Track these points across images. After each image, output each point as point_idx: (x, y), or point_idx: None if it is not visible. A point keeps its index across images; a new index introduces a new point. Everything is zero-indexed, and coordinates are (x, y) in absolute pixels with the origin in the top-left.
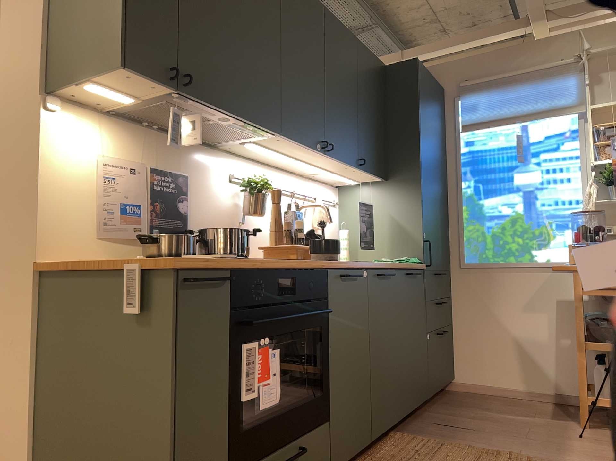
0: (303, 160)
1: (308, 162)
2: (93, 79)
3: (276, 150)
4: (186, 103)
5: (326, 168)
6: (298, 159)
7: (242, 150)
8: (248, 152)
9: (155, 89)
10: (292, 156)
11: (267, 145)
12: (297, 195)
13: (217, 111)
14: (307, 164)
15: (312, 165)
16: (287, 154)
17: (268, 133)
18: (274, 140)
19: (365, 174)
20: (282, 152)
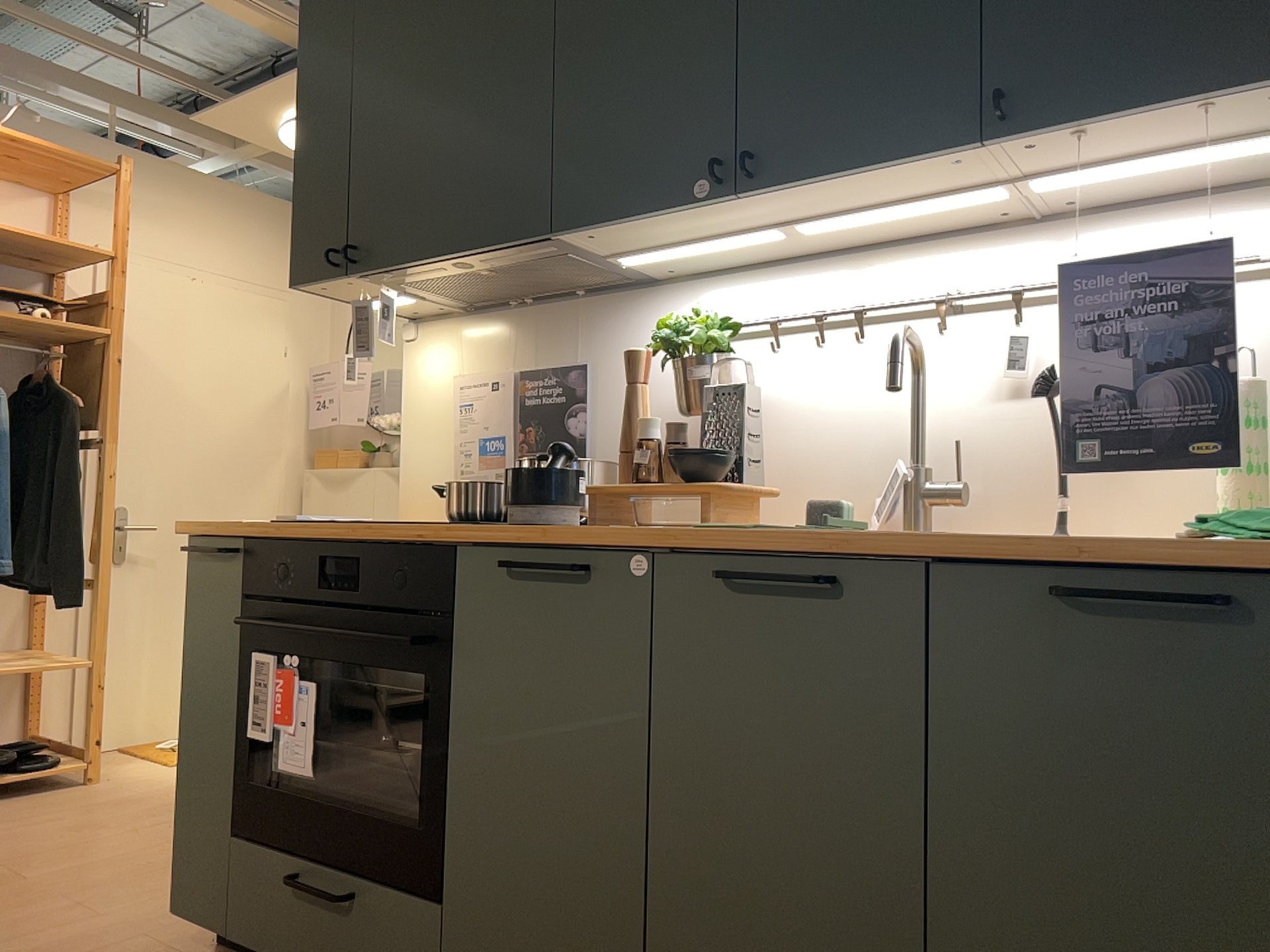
0: (809, 220)
1: (835, 215)
2: (343, 301)
3: (687, 241)
4: (394, 278)
5: (952, 193)
6: (783, 225)
7: (702, 262)
8: (721, 258)
9: (359, 283)
10: (751, 229)
11: (654, 244)
12: (981, 302)
13: (423, 266)
14: (848, 218)
15: (872, 213)
16: (733, 233)
17: (560, 240)
18: (602, 239)
19: (1131, 124)
20: (710, 237)
